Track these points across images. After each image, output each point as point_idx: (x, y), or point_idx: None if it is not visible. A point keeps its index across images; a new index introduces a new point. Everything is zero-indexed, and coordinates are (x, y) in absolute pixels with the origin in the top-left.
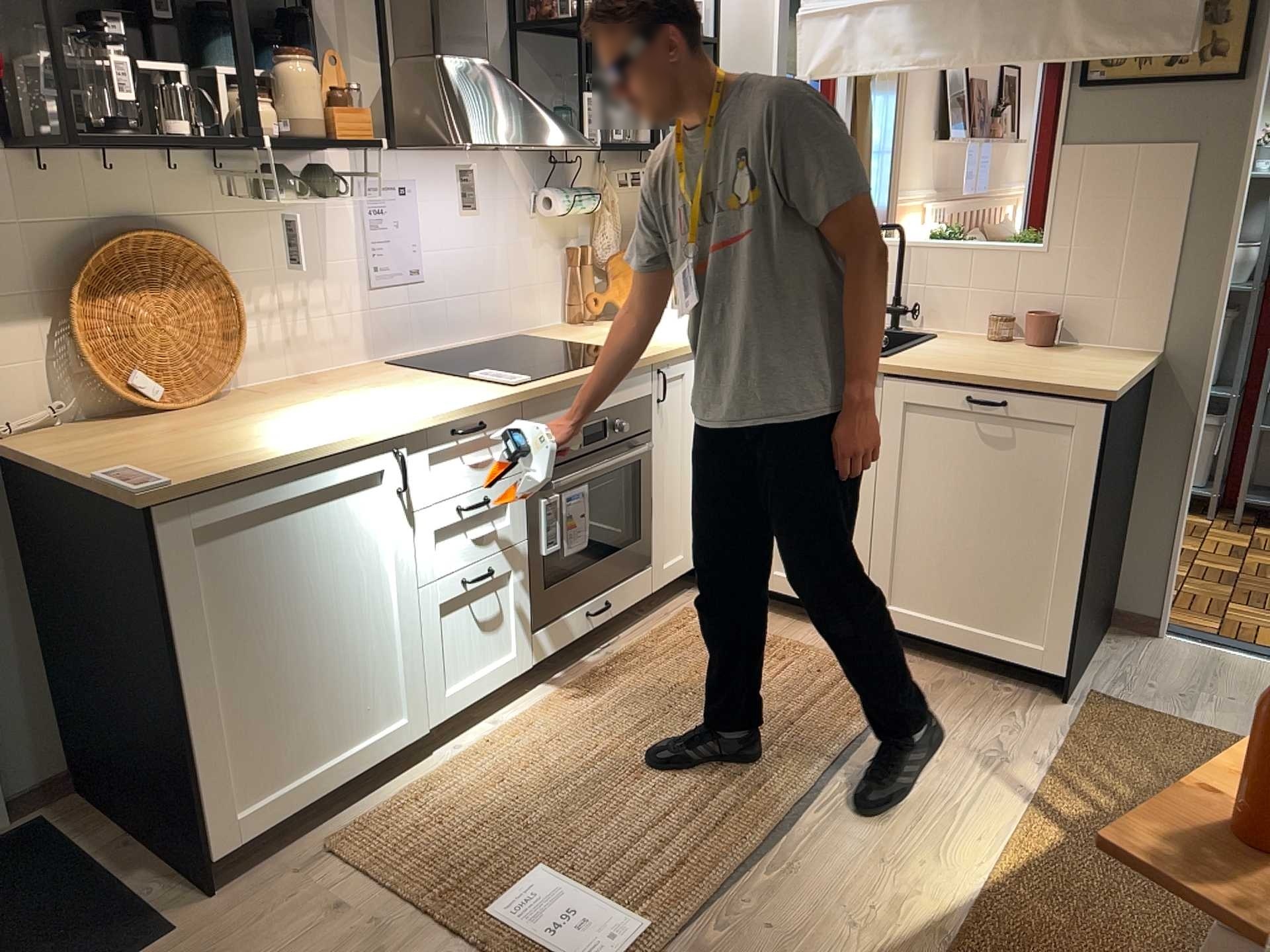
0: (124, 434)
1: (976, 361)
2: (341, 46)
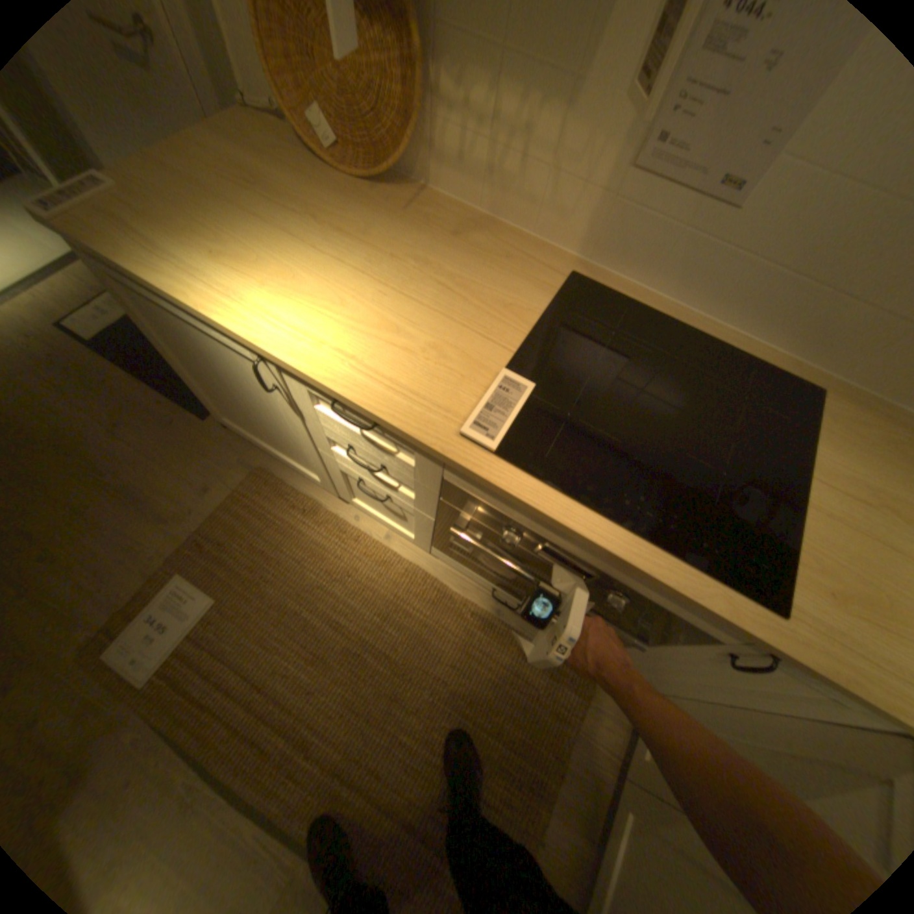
0: (250, 158)
1: None
2: None
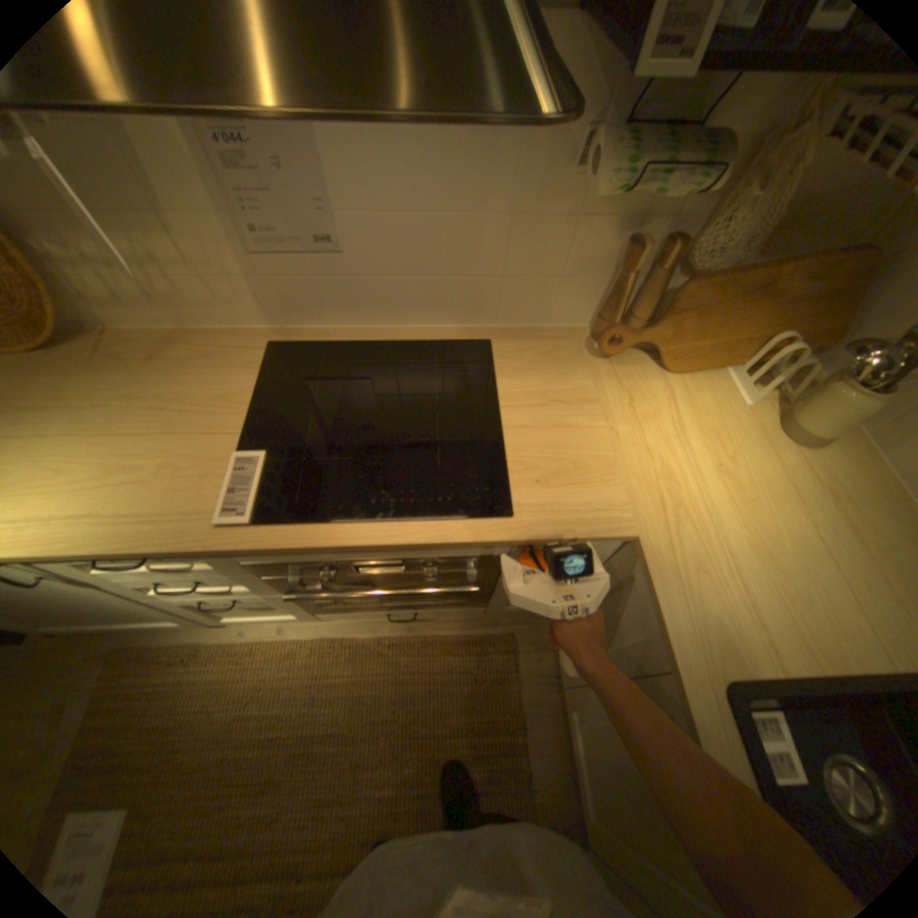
0: None
1: None
2: None
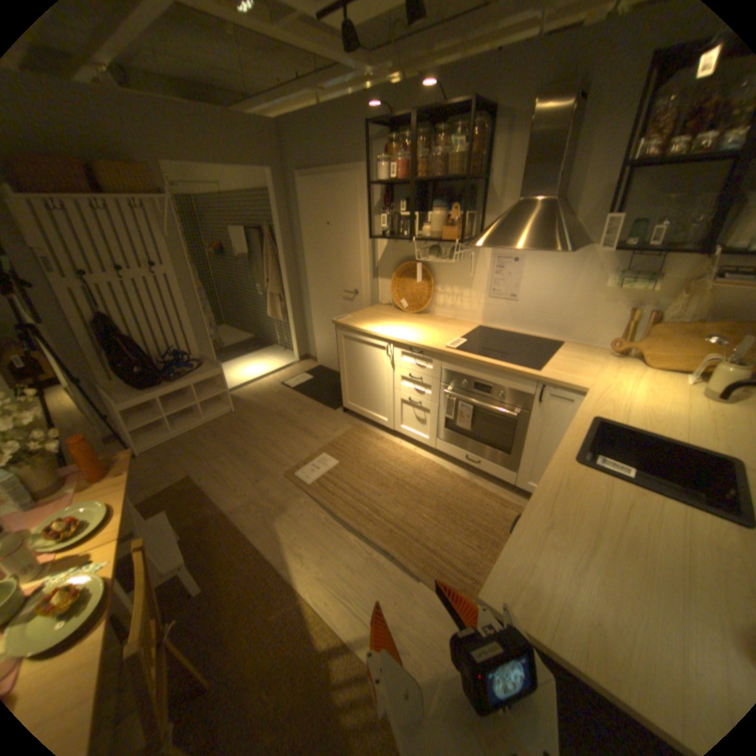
0: (382, 312)
1: (599, 523)
2: (499, 195)
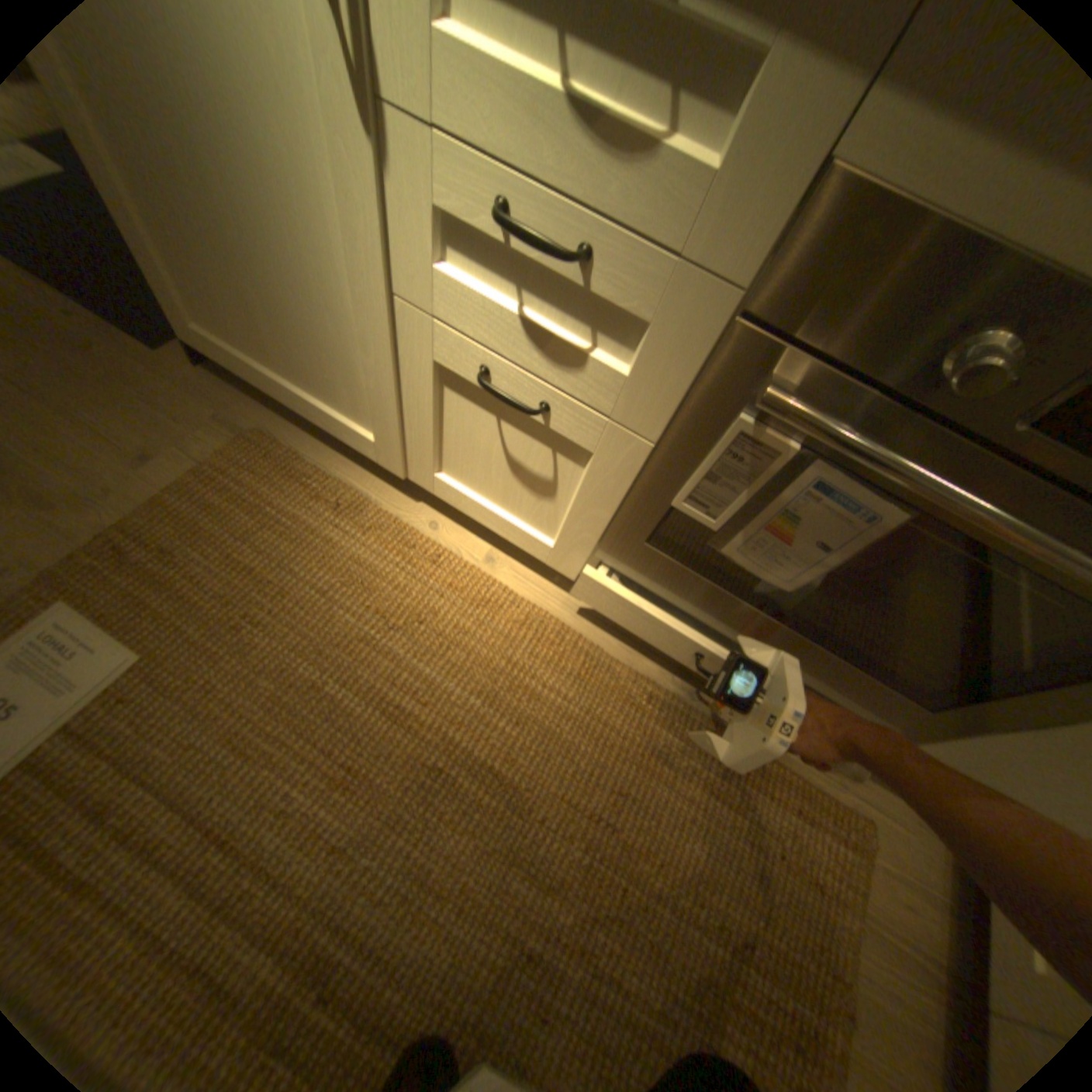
0: None
1: None
2: None
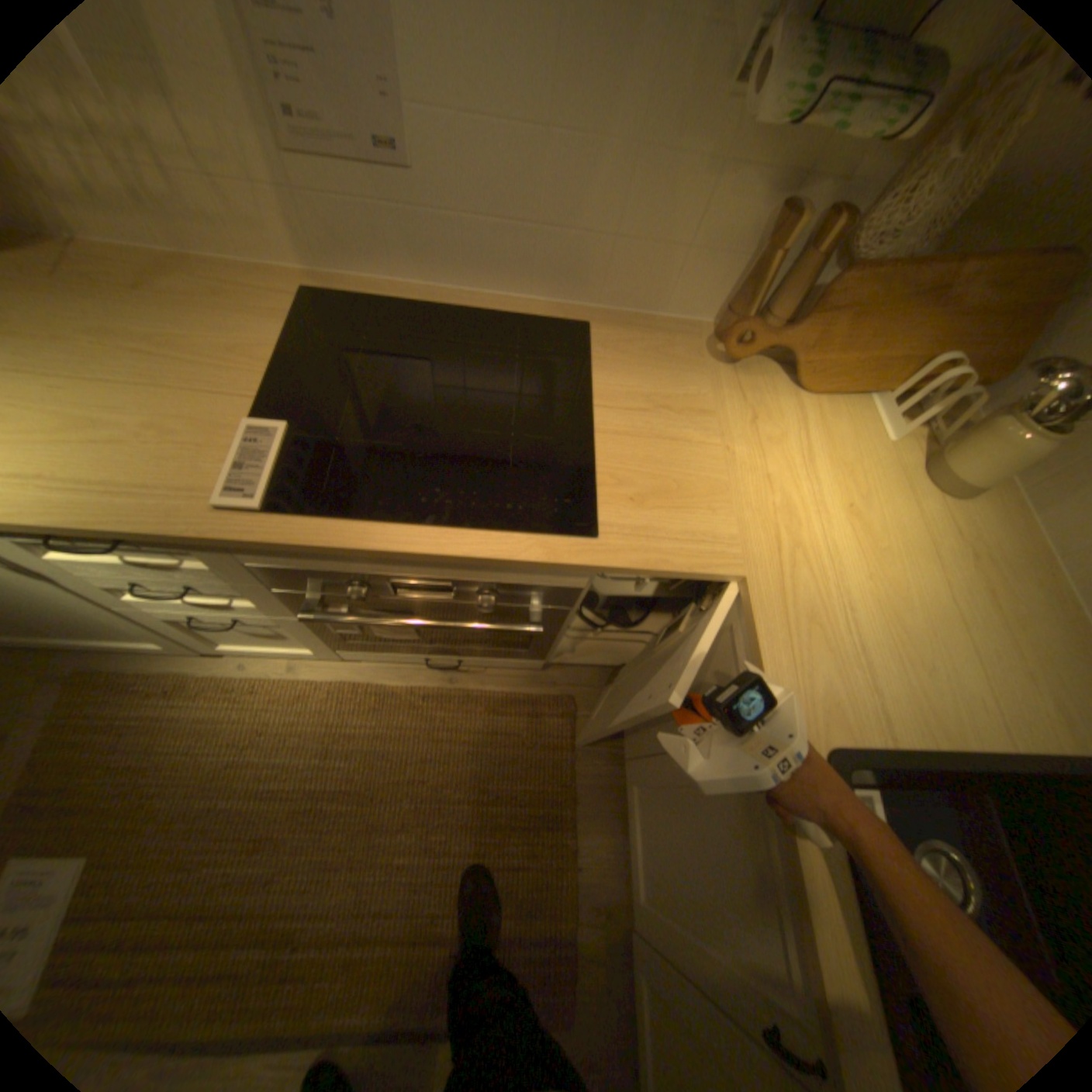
0: None
1: None
2: None
